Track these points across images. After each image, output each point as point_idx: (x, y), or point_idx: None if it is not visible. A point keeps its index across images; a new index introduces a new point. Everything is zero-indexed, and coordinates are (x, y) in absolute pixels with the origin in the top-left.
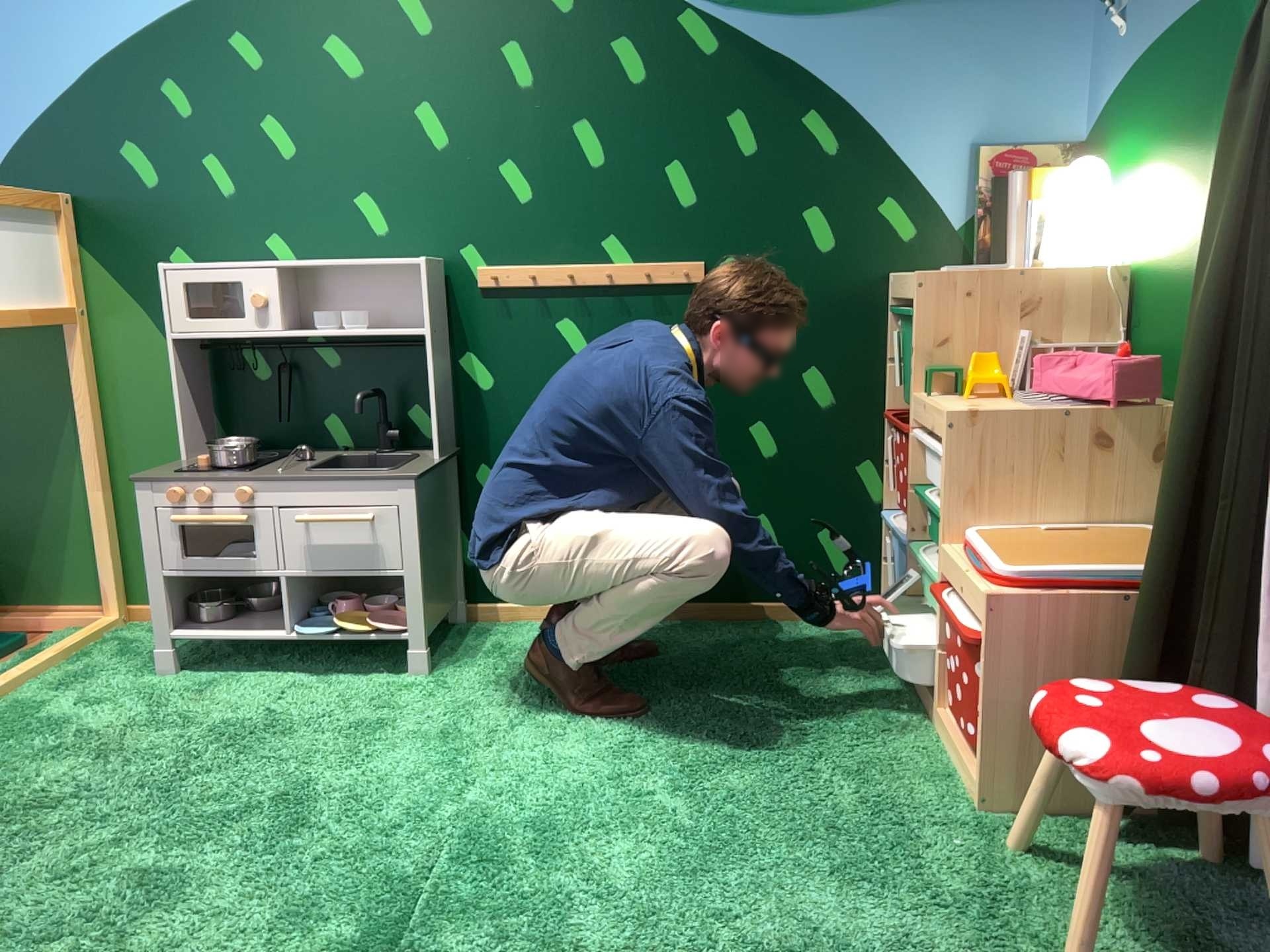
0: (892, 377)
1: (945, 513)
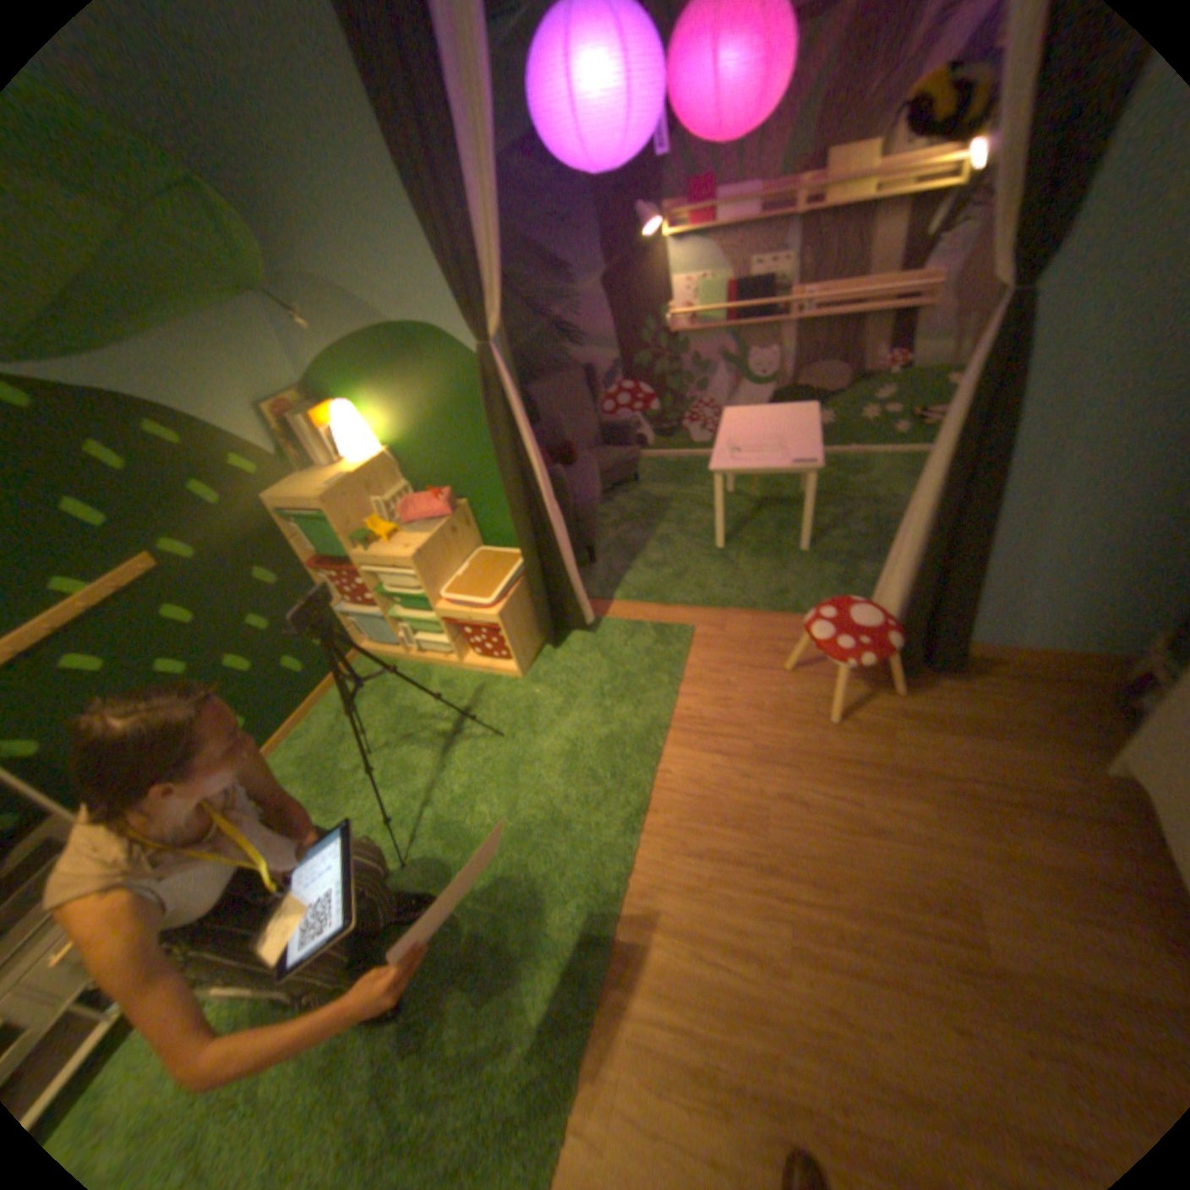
0: (297, 548)
1: (427, 597)
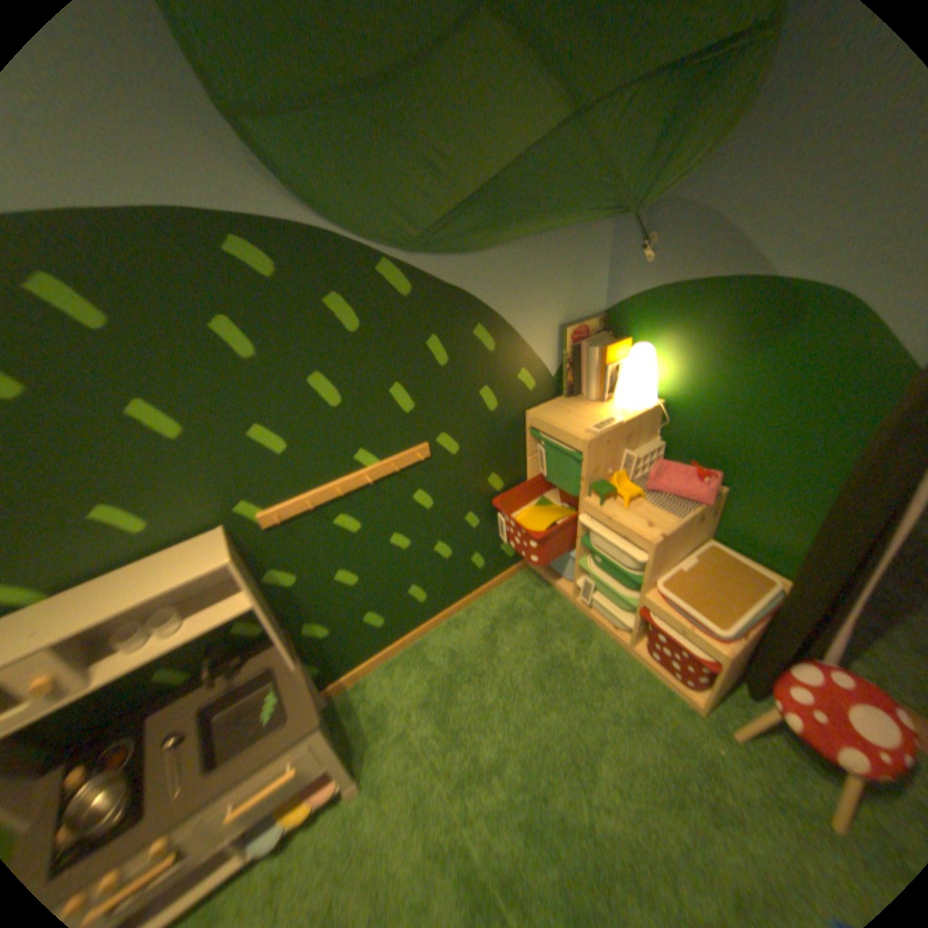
0: (531, 464)
1: (646, 583)
